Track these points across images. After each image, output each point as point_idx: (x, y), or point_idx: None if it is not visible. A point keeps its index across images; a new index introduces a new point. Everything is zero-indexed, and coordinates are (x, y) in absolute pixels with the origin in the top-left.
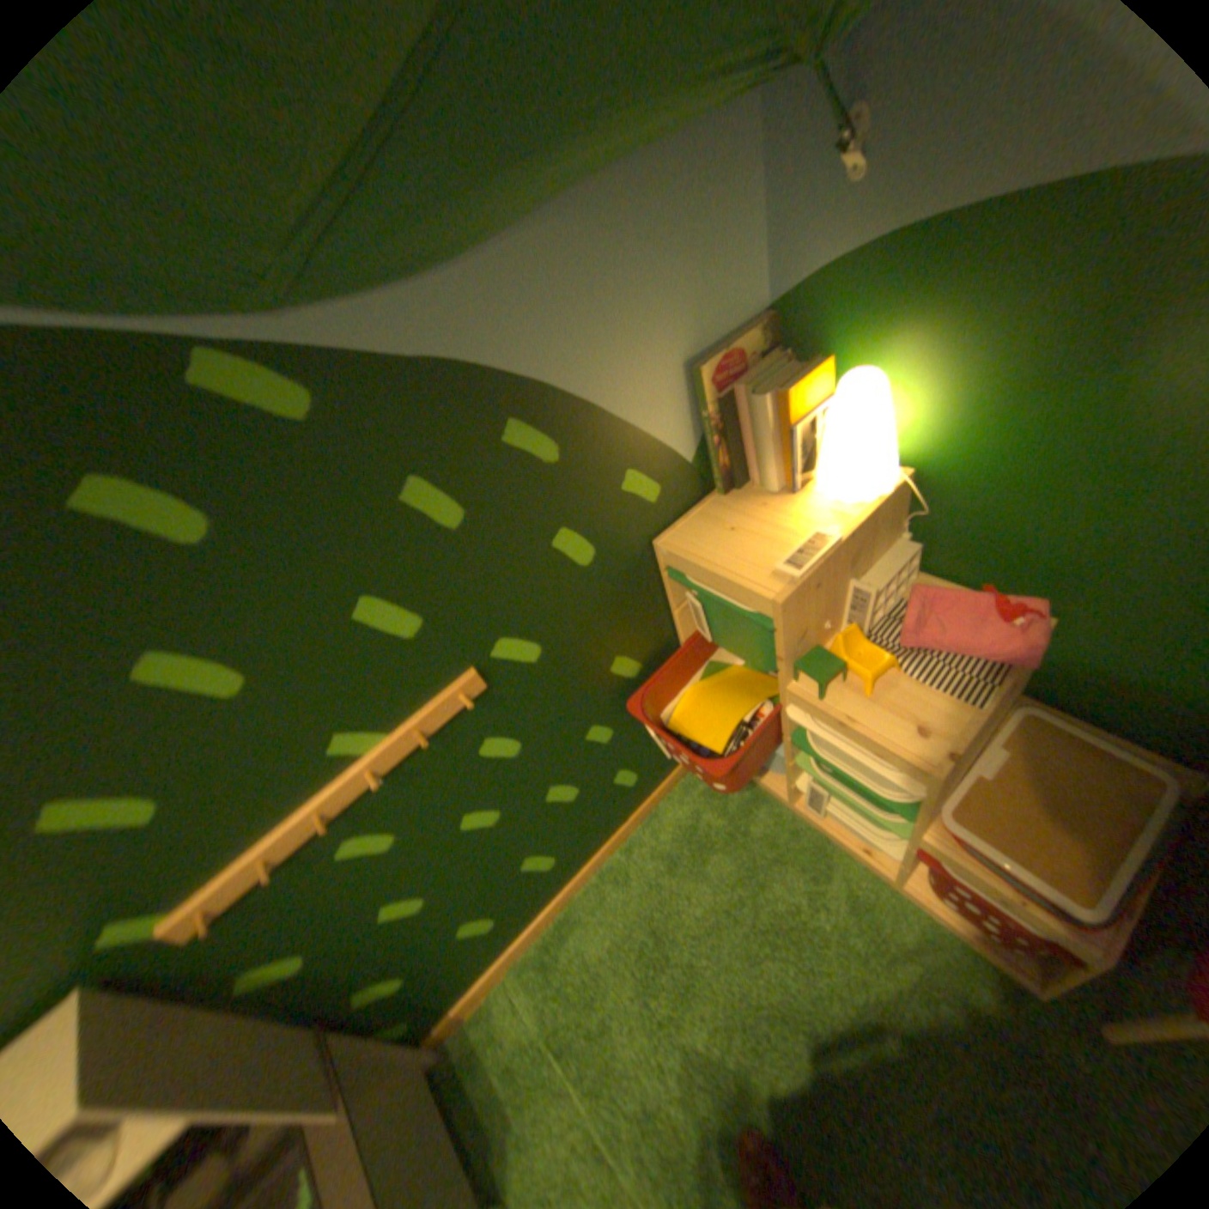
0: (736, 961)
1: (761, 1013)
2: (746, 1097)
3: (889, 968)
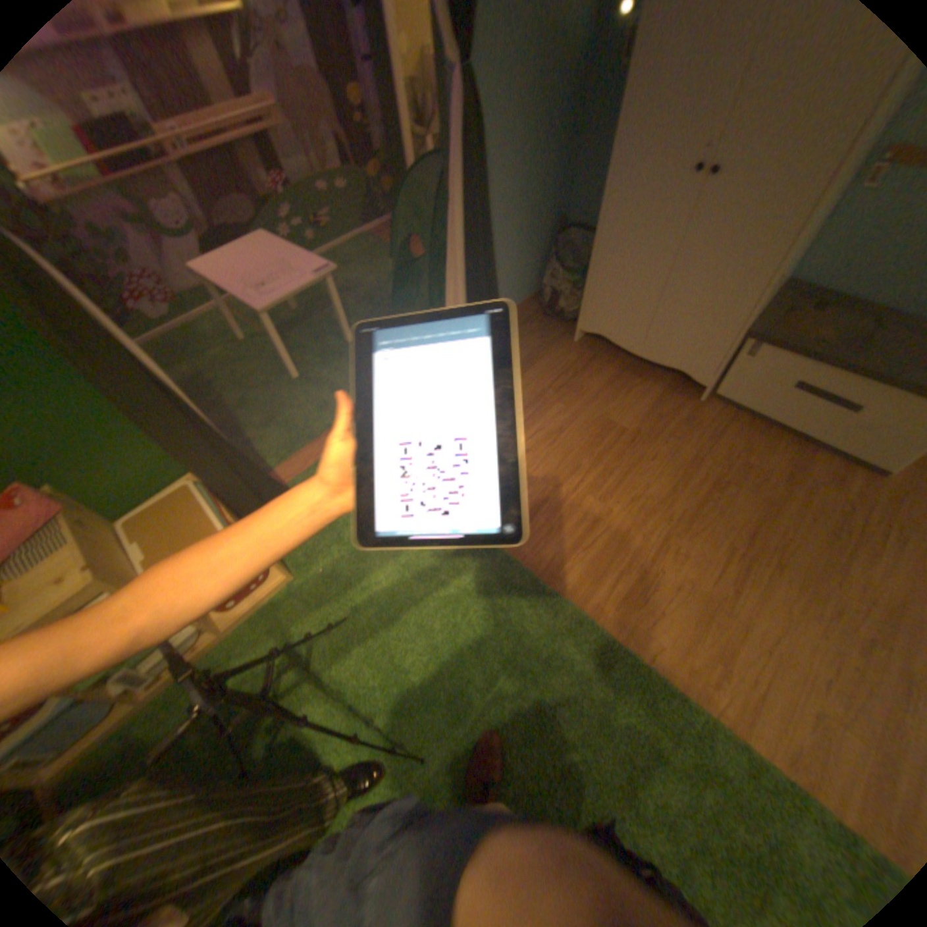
0: (231, 768)
1: (265, 750)
2: (306, 769)
3: (262, 652)
